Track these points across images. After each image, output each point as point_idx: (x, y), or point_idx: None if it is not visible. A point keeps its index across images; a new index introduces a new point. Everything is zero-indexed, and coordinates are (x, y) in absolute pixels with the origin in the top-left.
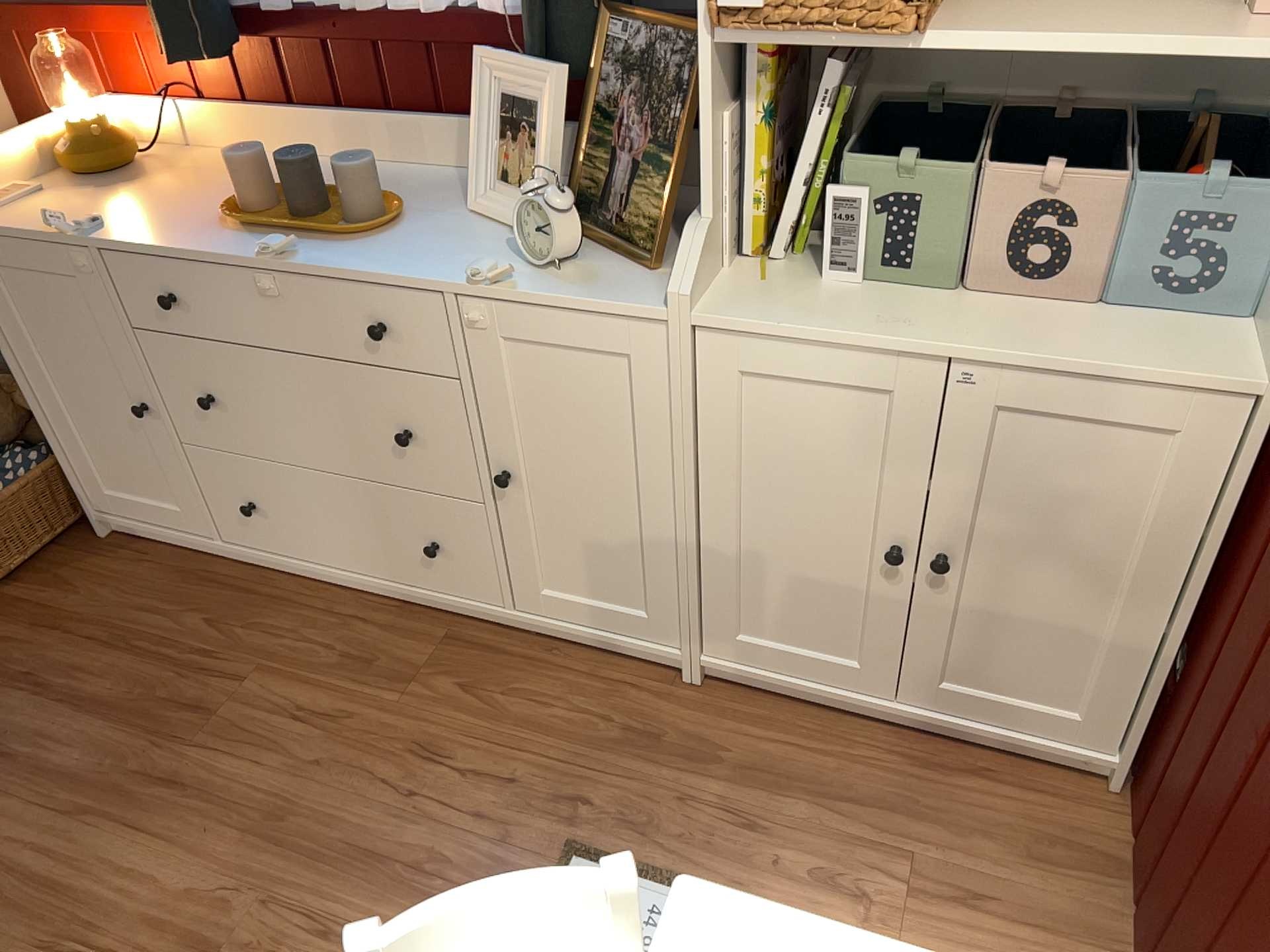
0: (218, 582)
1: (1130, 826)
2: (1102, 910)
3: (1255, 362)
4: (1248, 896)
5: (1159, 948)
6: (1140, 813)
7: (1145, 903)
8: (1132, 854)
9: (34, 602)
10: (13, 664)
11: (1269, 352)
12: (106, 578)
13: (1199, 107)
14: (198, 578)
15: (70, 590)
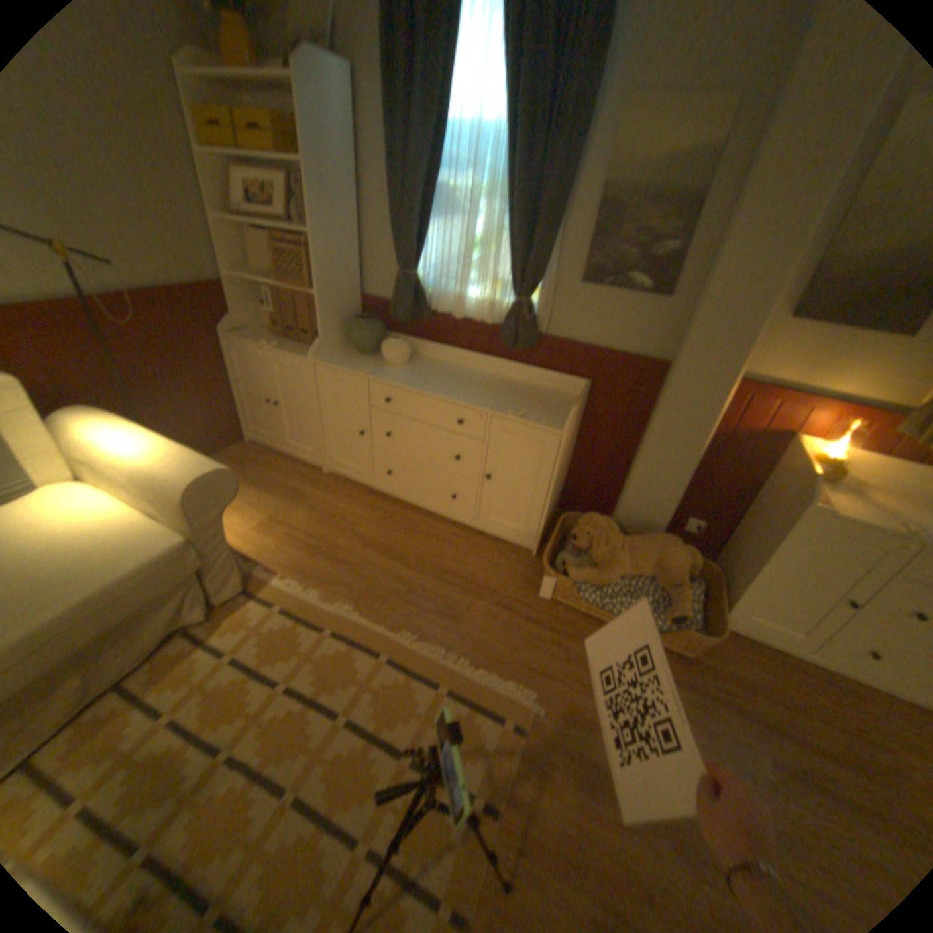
0: (809, 676)
1: None
2: None
3: None
4: None
5: None
6: None
7: None
8: None
9: (724, 673)
10: (757, 718)
11: None
12: (746, 662)
13: None
14: (796, 671)
15: (735, 667)
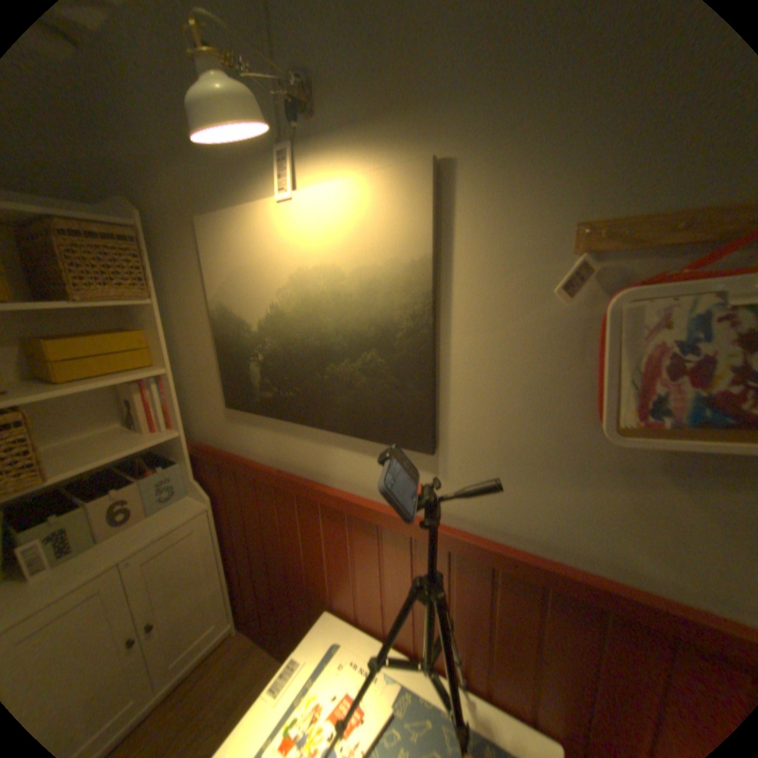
0: None
1: (245, 638)
2: (259, 663)
3: (198, 505)
4: (288, 606)
5: (278, 649)
6: (245, 632)
7: (265, 647)
8: (252, 643)
9: None
10: None
11: (199, 501)
12: None
13: (130, 458)
14: None
15: None
